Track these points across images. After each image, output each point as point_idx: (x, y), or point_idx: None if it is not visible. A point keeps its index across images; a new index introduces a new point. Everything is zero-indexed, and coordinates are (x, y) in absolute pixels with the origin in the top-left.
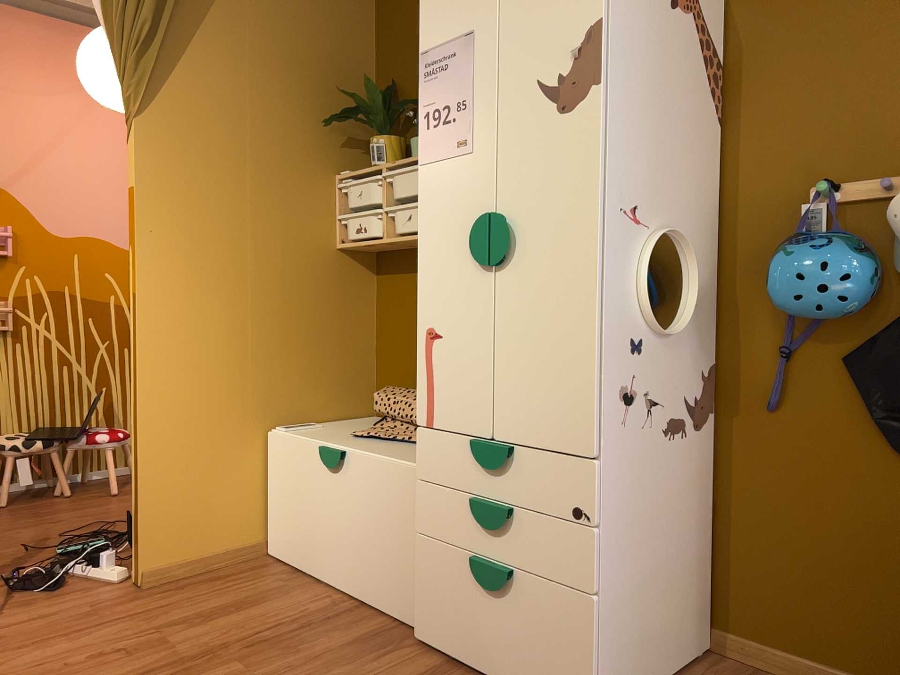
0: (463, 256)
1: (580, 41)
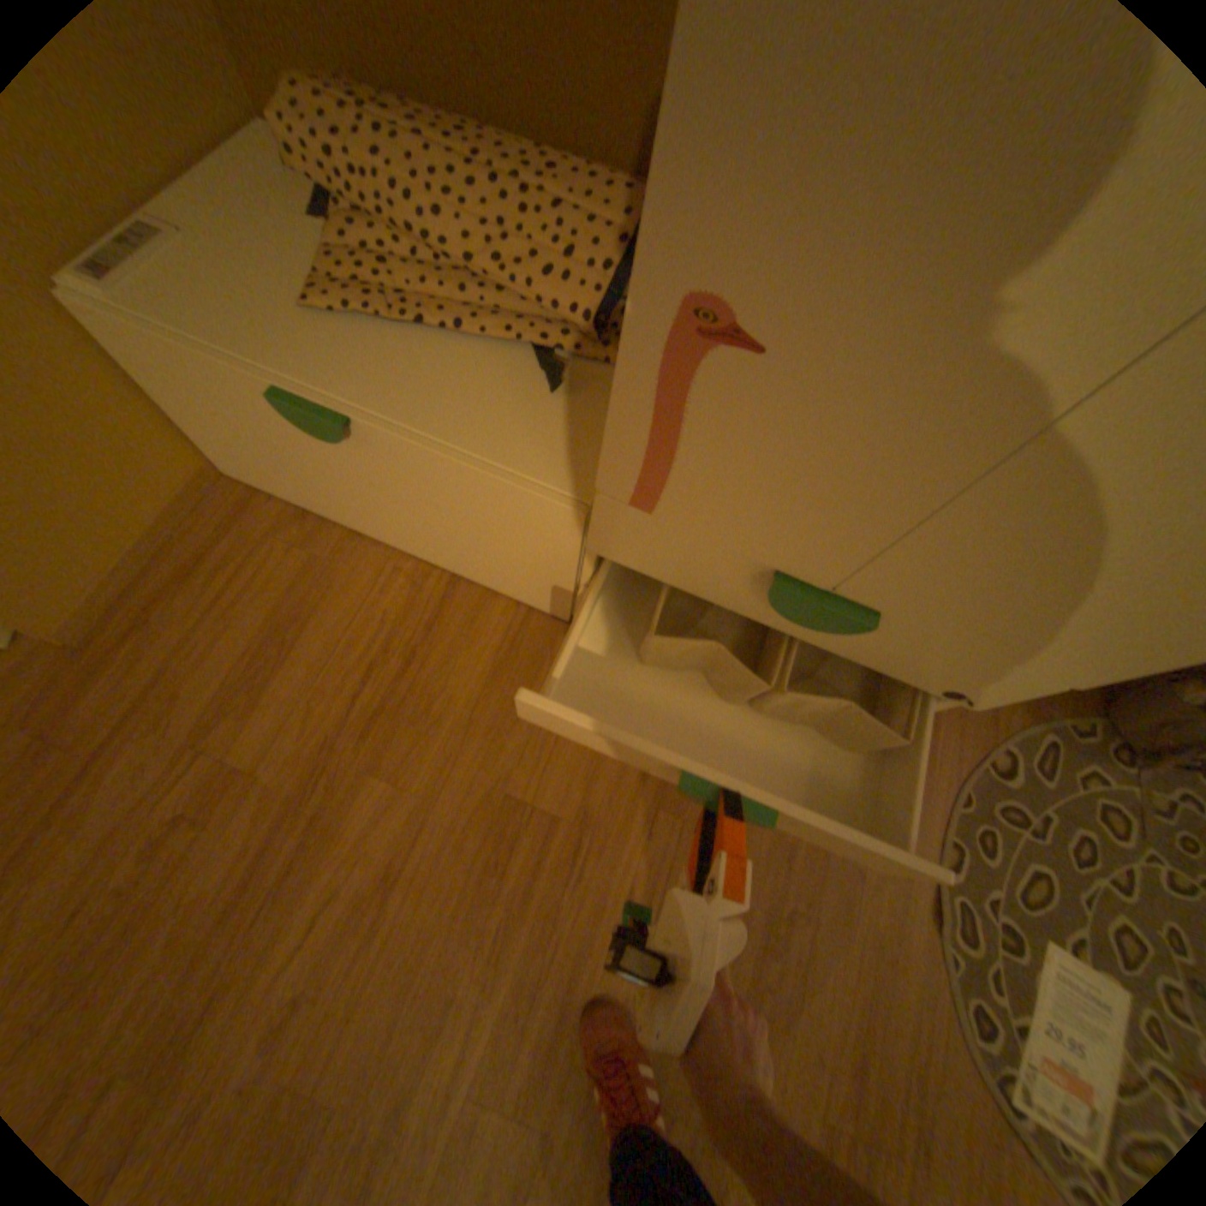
0: None
1: None
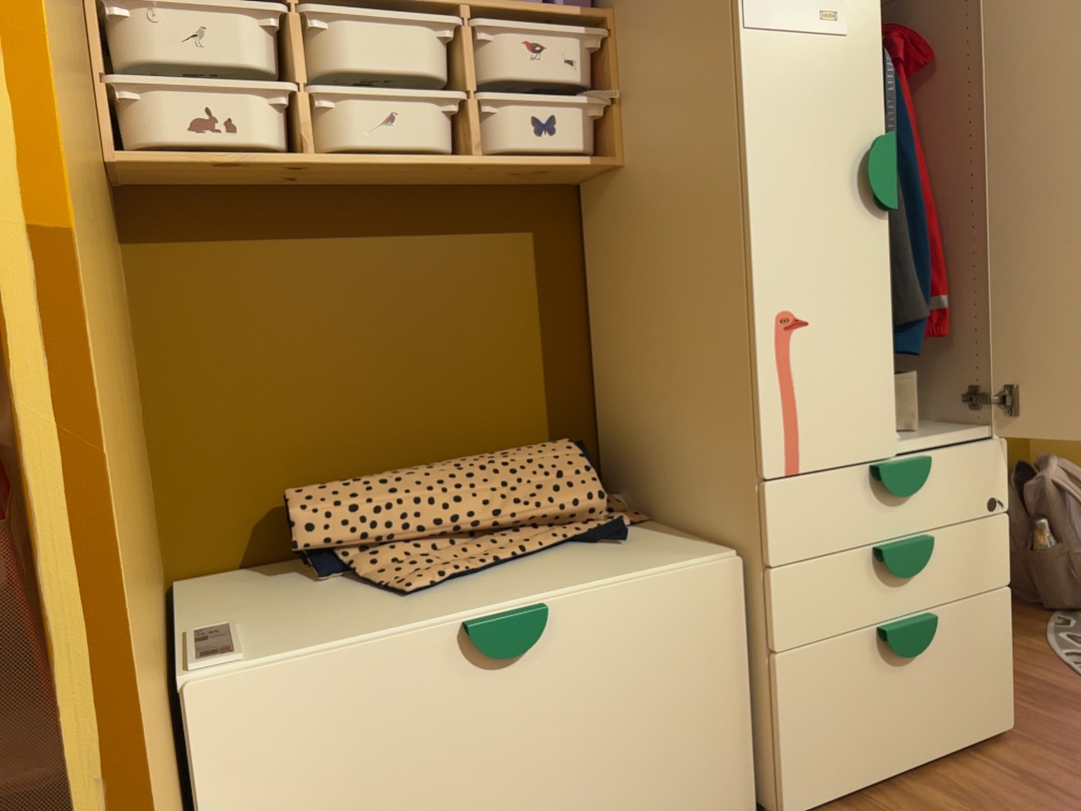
0: (839, 195)
1: None
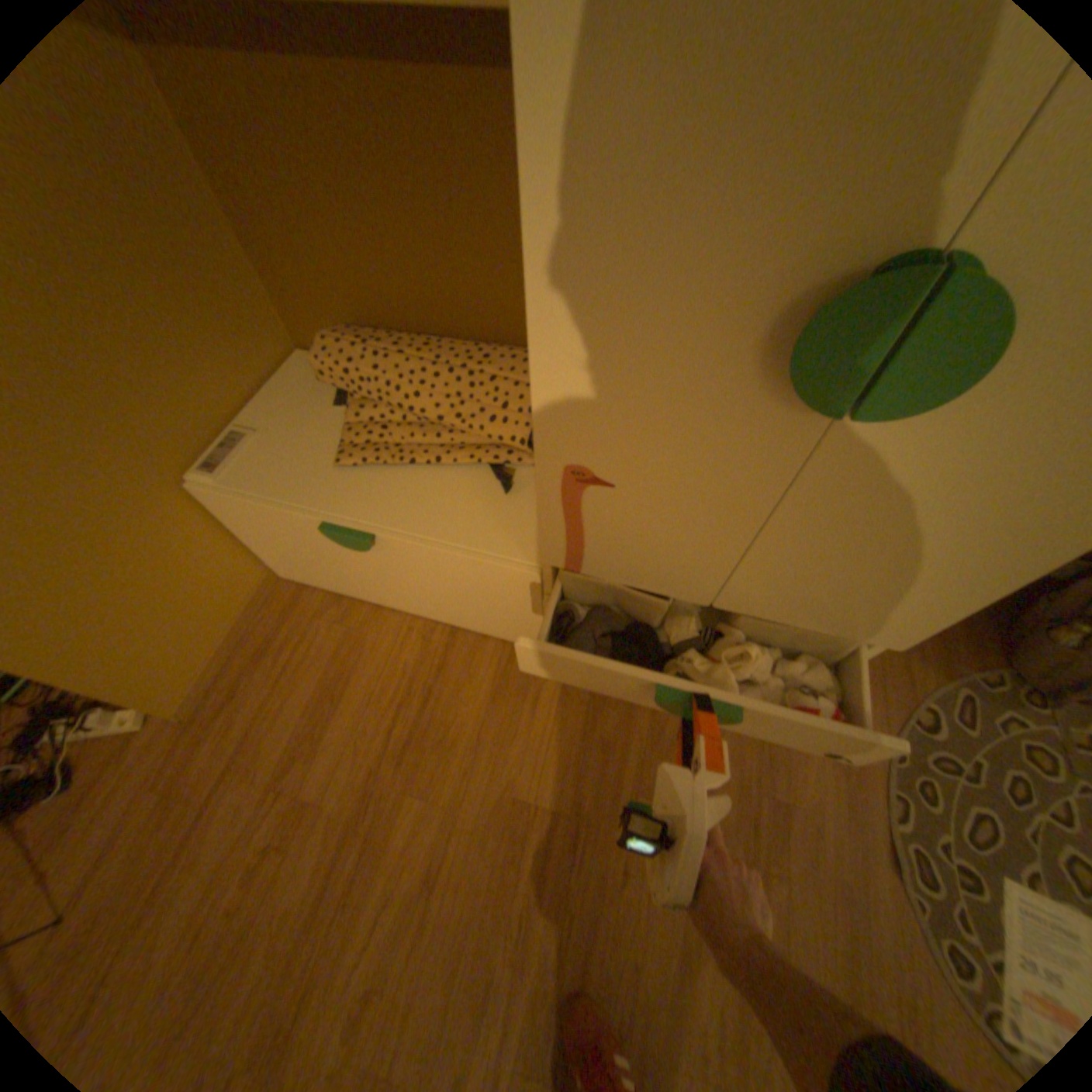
0: (728, 353)
1: None
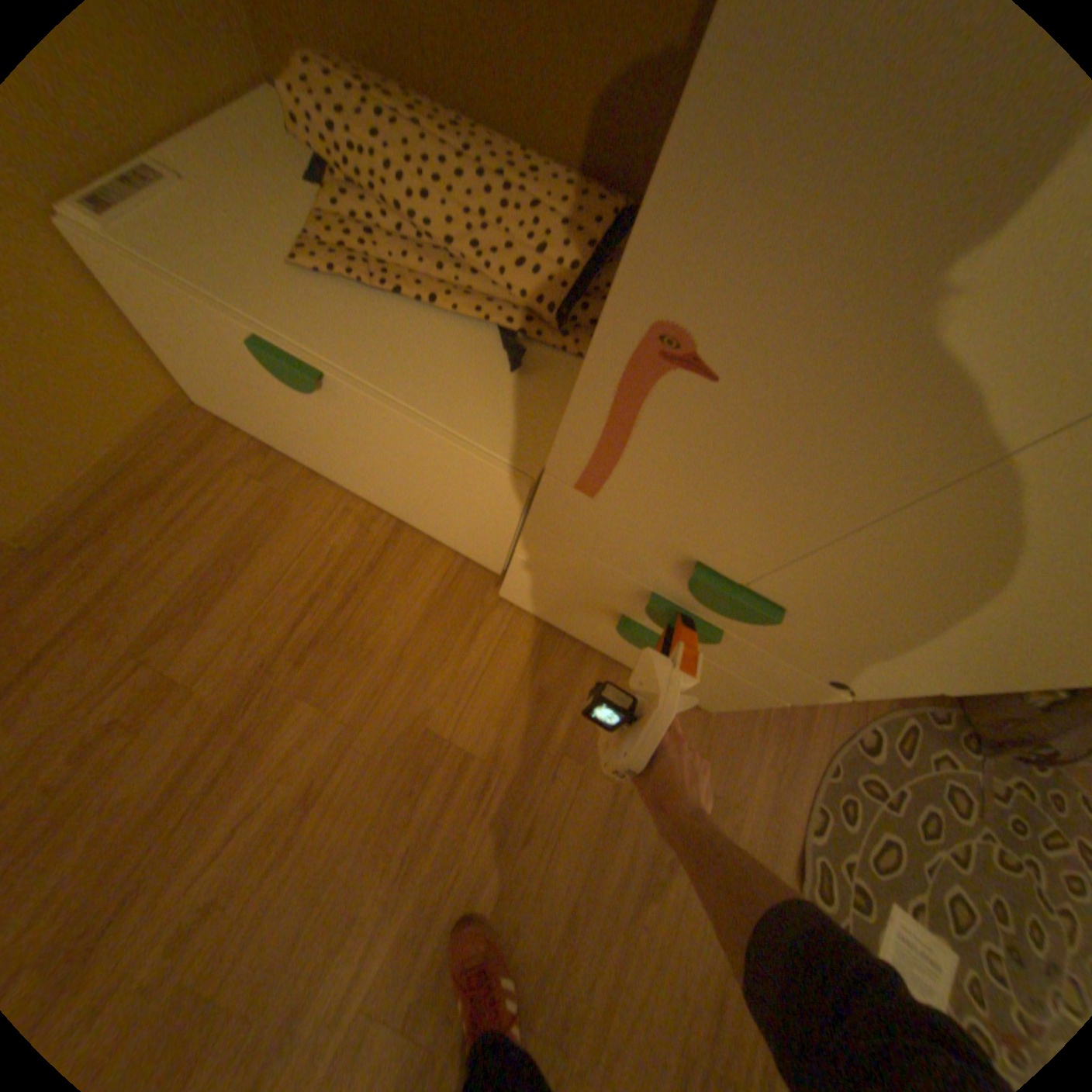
0: None
1: None
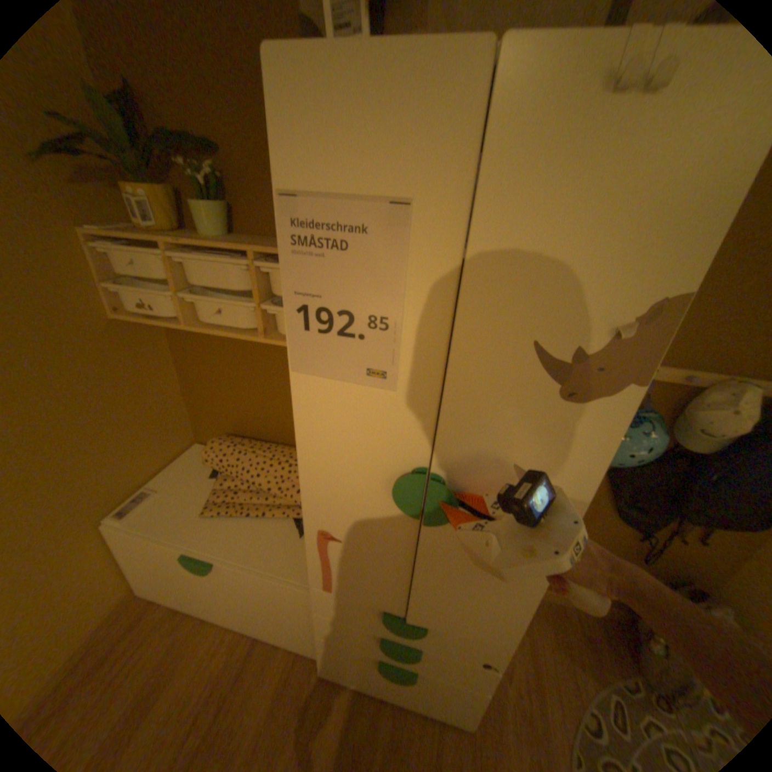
0: (374, 491)
1: (640, 314)
